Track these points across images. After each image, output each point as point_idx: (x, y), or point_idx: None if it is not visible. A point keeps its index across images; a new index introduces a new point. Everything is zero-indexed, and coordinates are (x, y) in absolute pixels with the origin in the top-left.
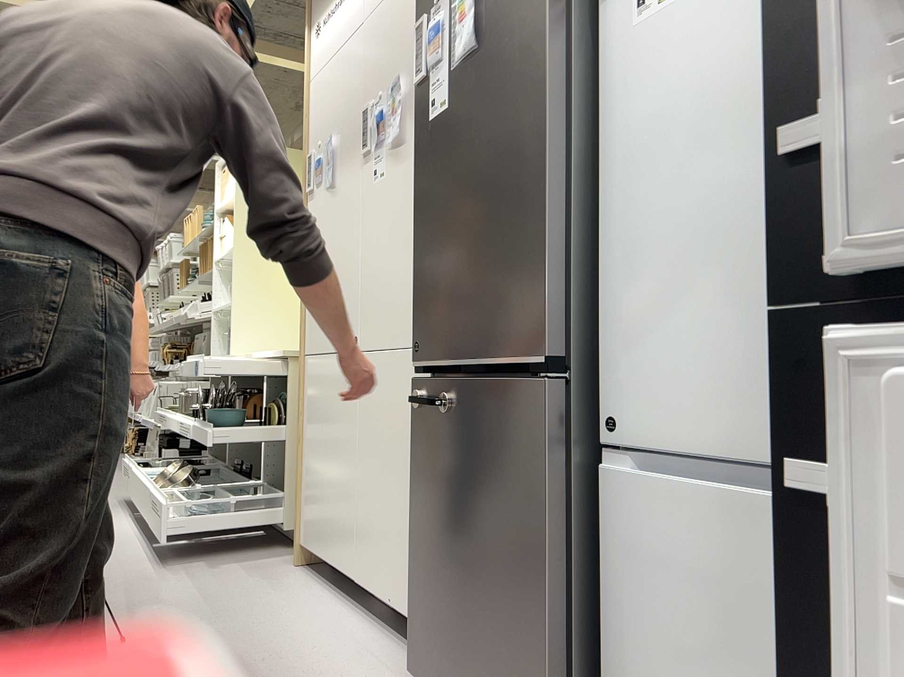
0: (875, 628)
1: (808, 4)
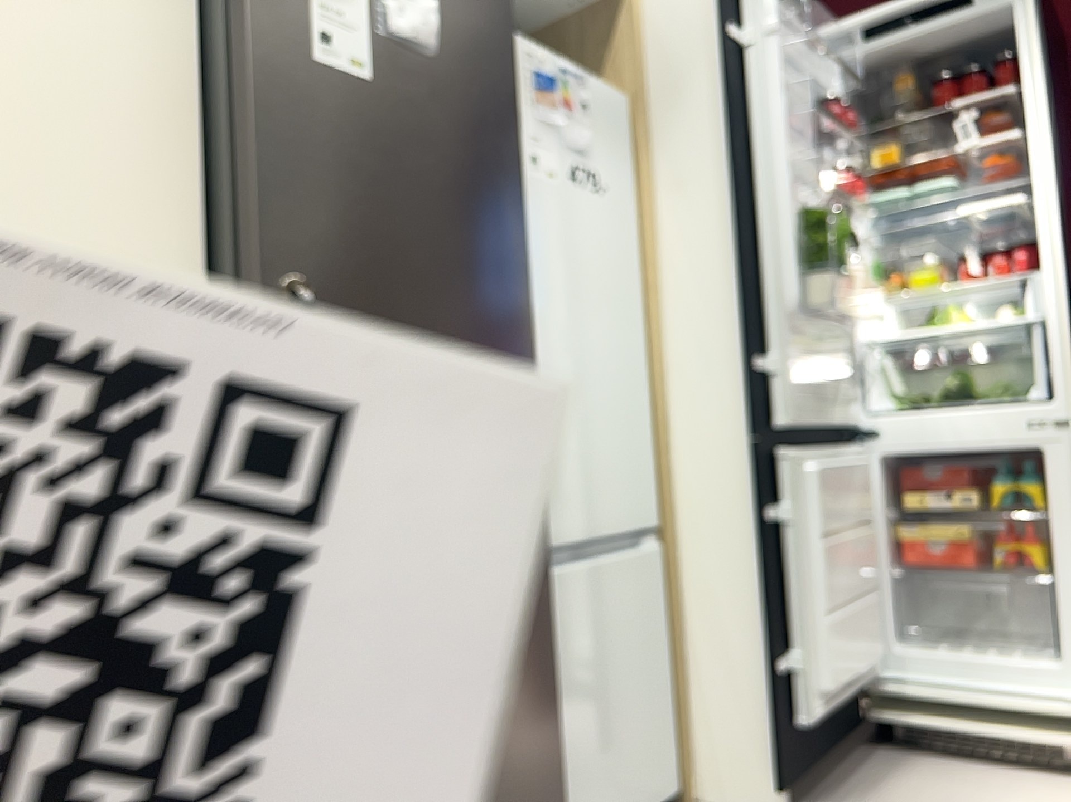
0: (800, 556)
1: (753, 303)
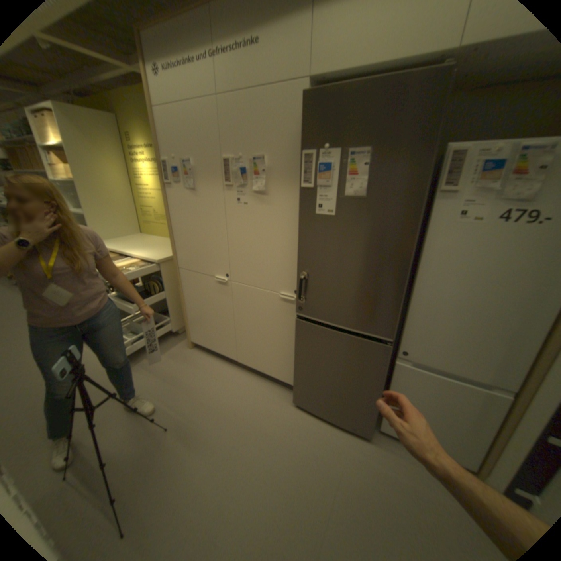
0: None
1: None
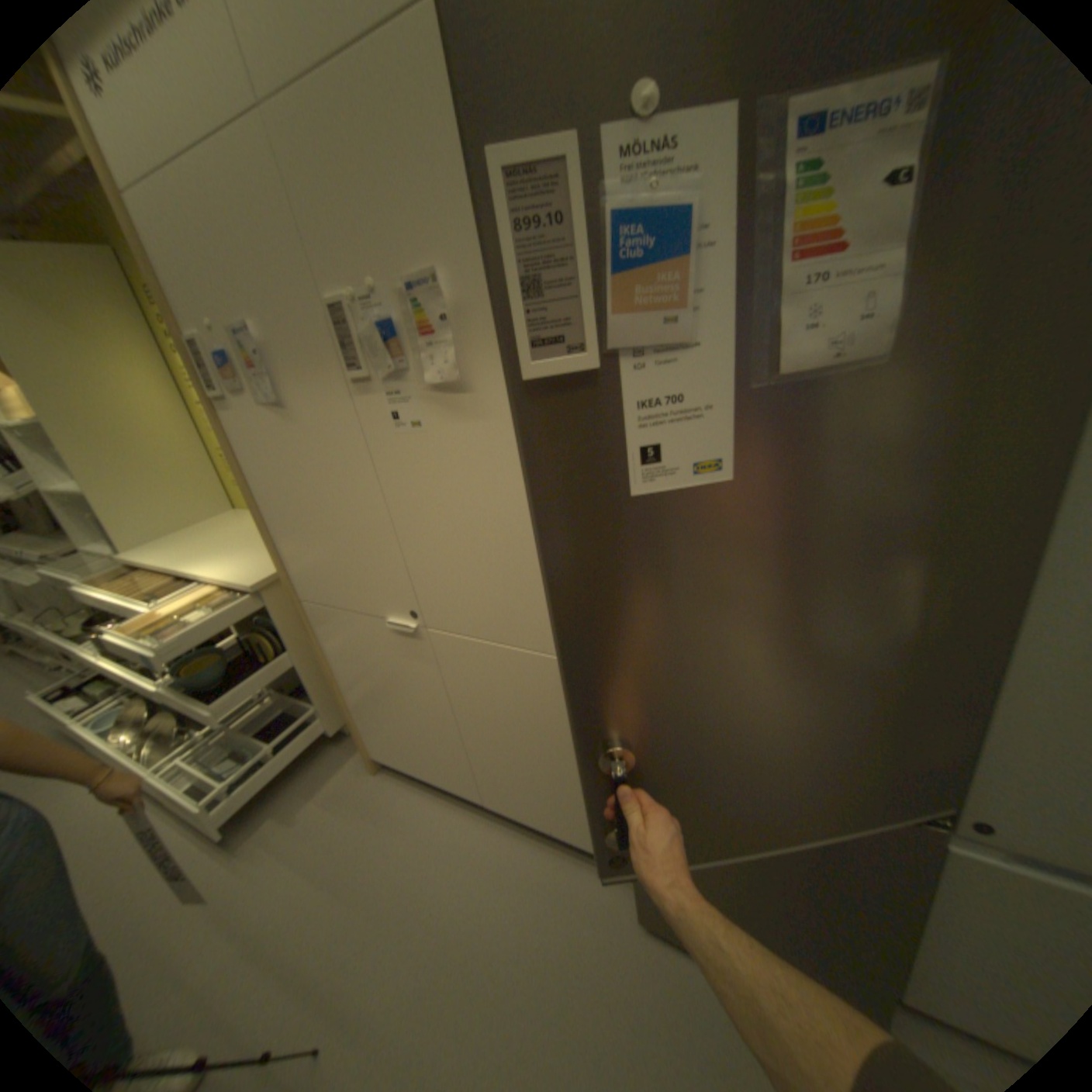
0: None
1: None
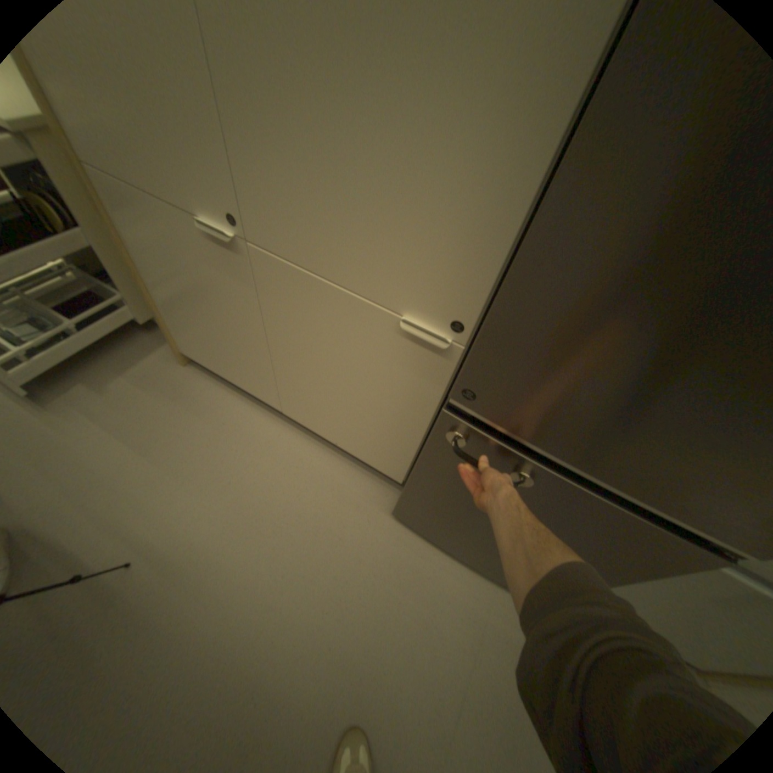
0: None
1: None
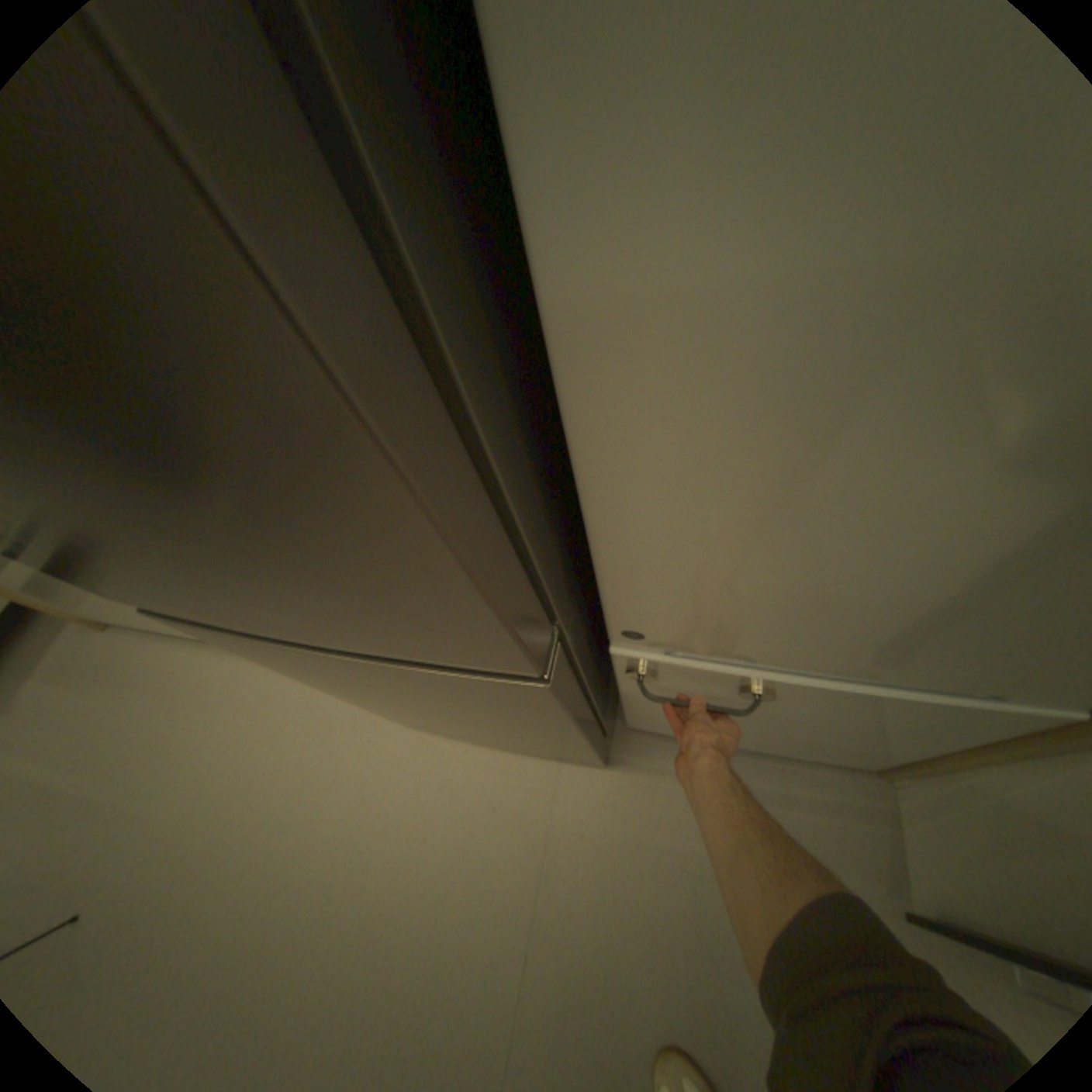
0: None
1: None
